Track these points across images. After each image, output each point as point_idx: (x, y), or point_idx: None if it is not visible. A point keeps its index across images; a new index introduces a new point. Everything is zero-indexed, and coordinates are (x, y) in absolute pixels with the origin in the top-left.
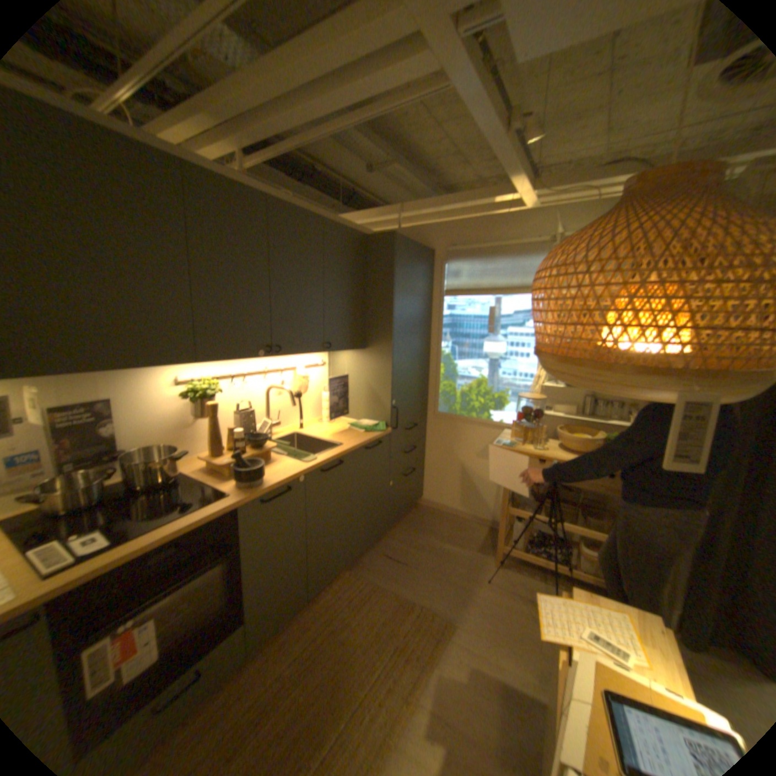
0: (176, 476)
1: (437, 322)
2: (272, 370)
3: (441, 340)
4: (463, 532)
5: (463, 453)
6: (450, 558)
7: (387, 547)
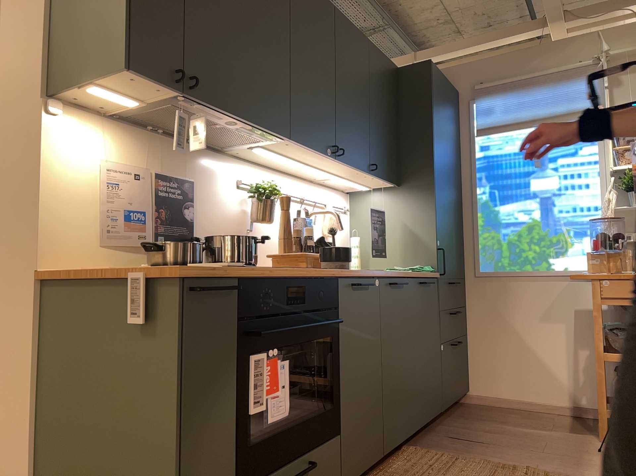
0: None
1: (469, 167)
2: (307, 201)
3: (477, 186)
4: (540, 419)
5: (521, 318)
6: (536, 436)
7: (449, 432)
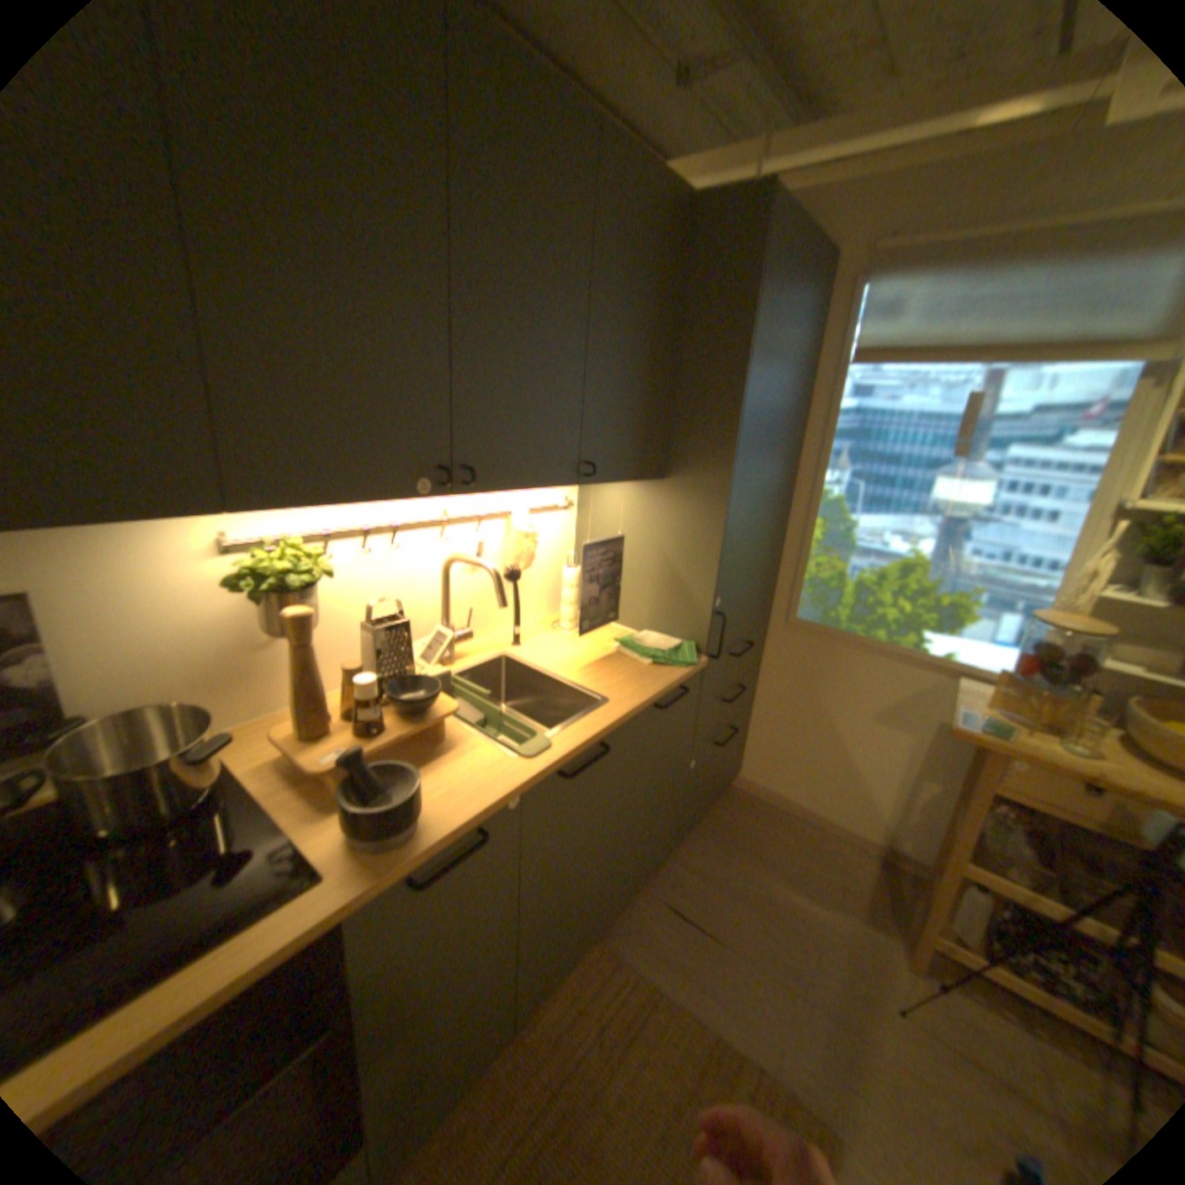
0: (216, 781)
1: (821, 426)
2: (459, 519)
3: (826, 468)
4: (827, 865)
5: (843, 708)
6: (807, 931)
7: (675, 888)
